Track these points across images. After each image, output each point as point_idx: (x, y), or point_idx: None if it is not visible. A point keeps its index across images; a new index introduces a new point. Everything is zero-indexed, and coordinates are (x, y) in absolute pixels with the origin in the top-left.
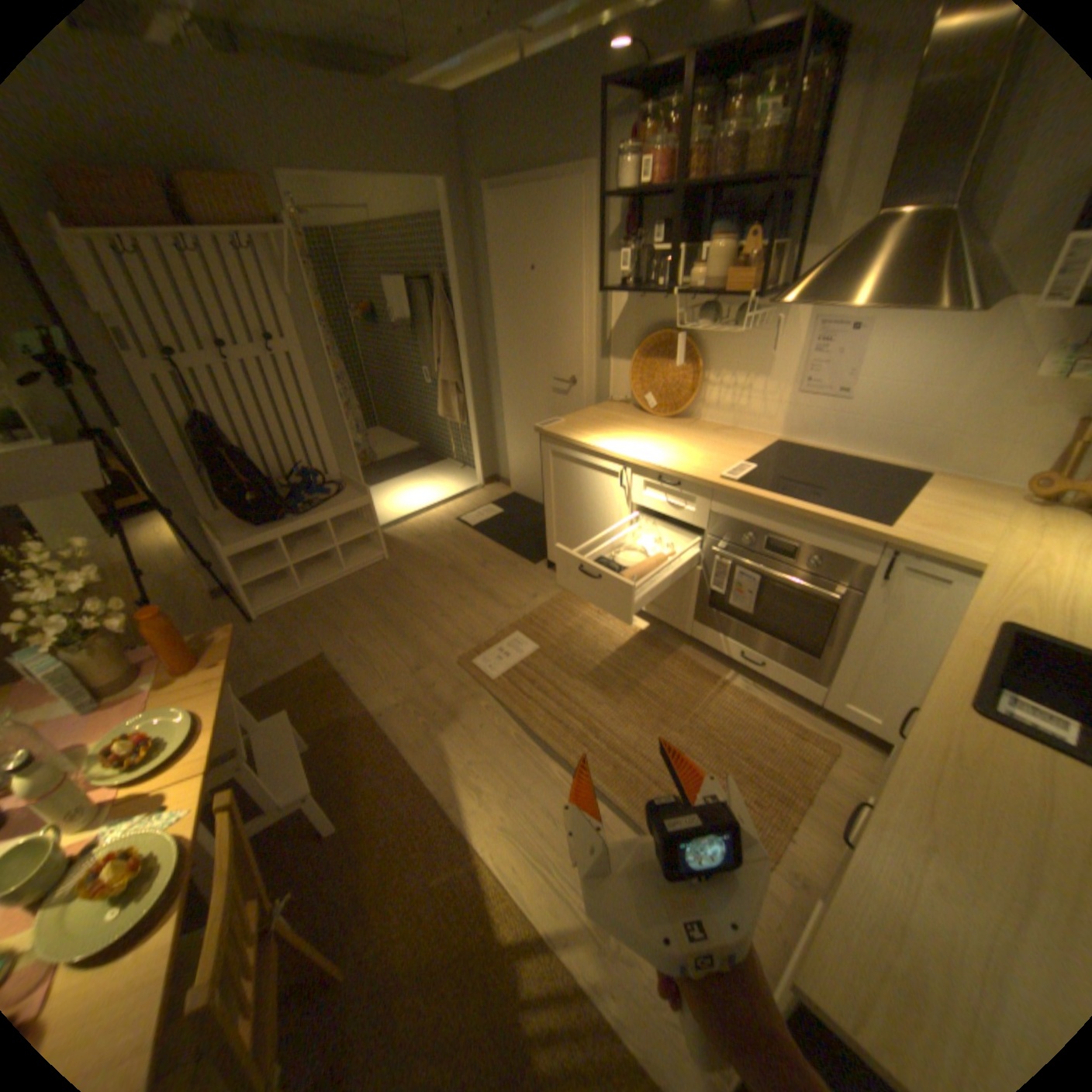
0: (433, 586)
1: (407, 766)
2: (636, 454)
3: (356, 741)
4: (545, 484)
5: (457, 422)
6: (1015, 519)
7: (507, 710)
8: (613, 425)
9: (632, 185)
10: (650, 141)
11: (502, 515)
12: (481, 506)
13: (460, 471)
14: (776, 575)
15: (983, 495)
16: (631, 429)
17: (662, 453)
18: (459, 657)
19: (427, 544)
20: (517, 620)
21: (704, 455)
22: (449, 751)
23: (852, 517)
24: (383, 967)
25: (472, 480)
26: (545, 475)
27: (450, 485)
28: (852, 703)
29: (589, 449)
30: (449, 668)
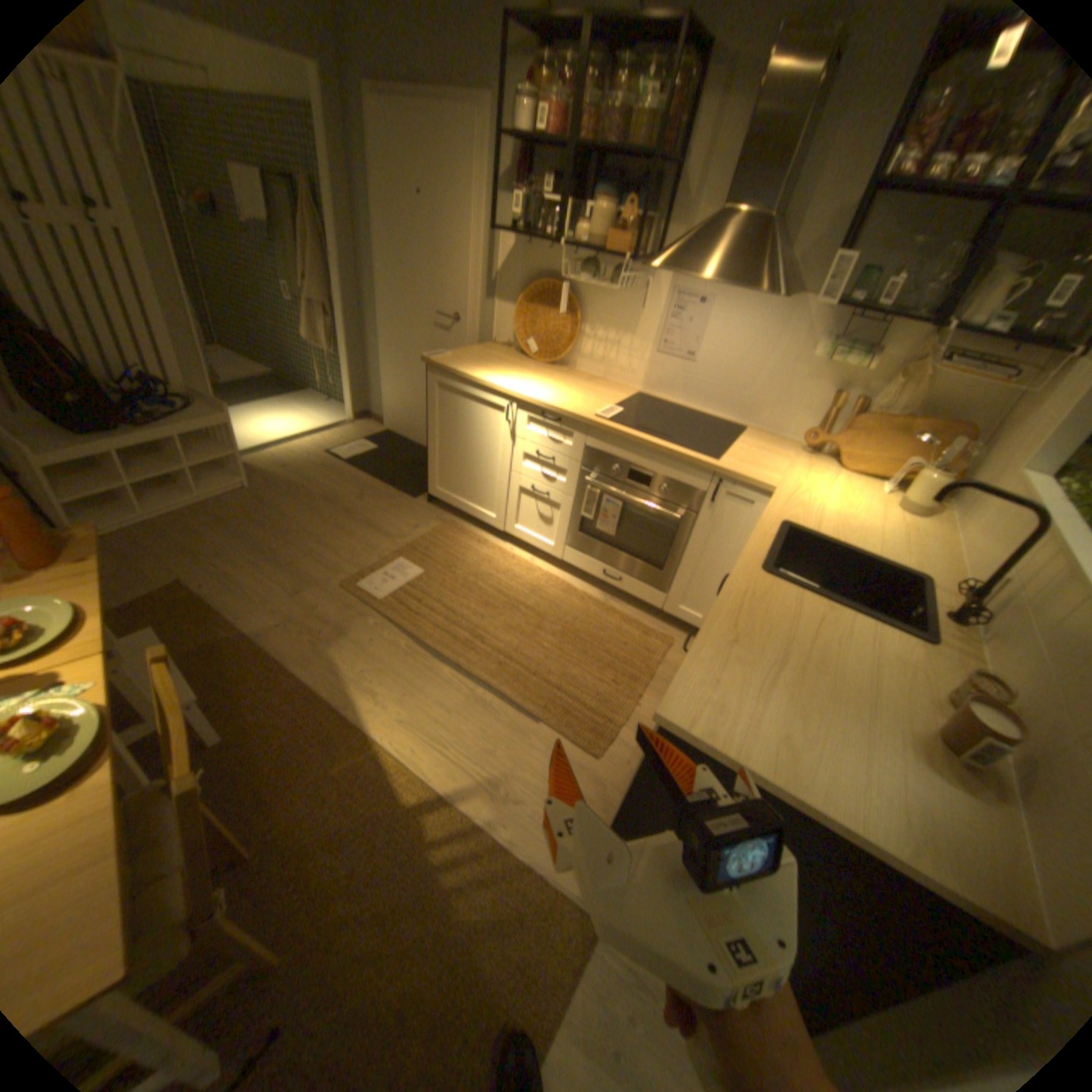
0: (306, 516)
1: (296, 678)
2: (522, 391)
3: (235, 660)
4: (430, 417)
5: (322, 350)
6: (794, 462)
7: (396, 626)
8: (498, 365)
9: (526, 132)
10: (544, 92)
11: (377, 452)
12: (353, 442)
13: (325, 405)
14: (635, 501)
15: (777, 445)
16: (516, 370)
17: (545, 393)
18: (342, 581)
19: (294, 475)
20: (401, 548)
21: (580, 398)
22: (339, 663)
23: (692, 452)
24: (292, 841)
25: (340, 415)
26: (430, 409)
27: (315, 418)
28: (683, 604)
29: (477, 384)
30: (332, 591)
